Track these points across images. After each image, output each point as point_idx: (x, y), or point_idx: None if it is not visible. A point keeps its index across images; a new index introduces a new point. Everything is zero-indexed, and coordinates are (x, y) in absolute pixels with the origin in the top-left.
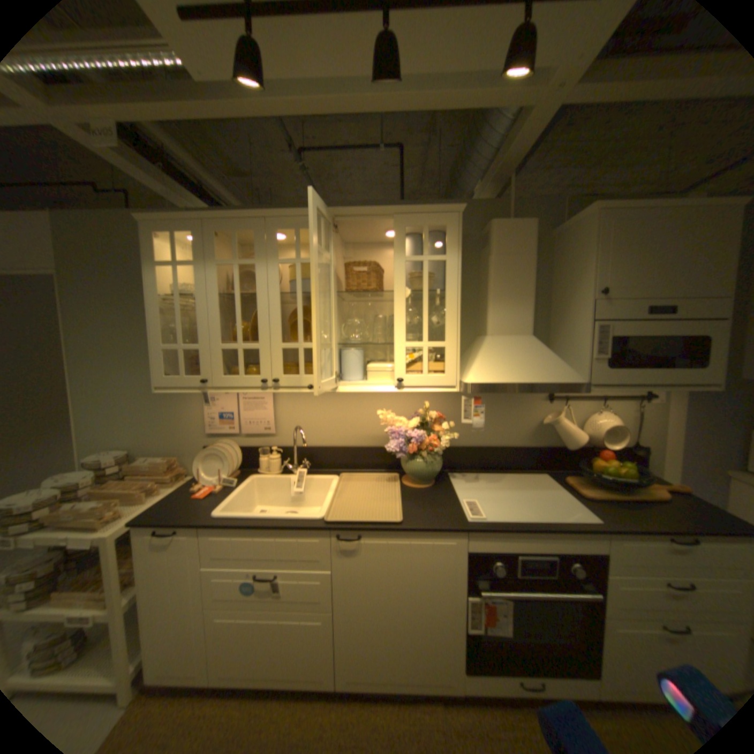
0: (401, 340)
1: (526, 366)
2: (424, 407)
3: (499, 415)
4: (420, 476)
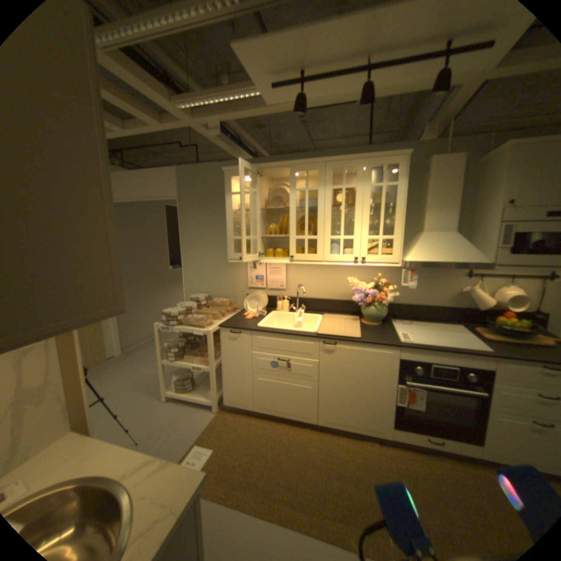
0: (365, 235)
1: (448, 252)
2: (378, 277)
3: (430, 285)
4: (372, 318)
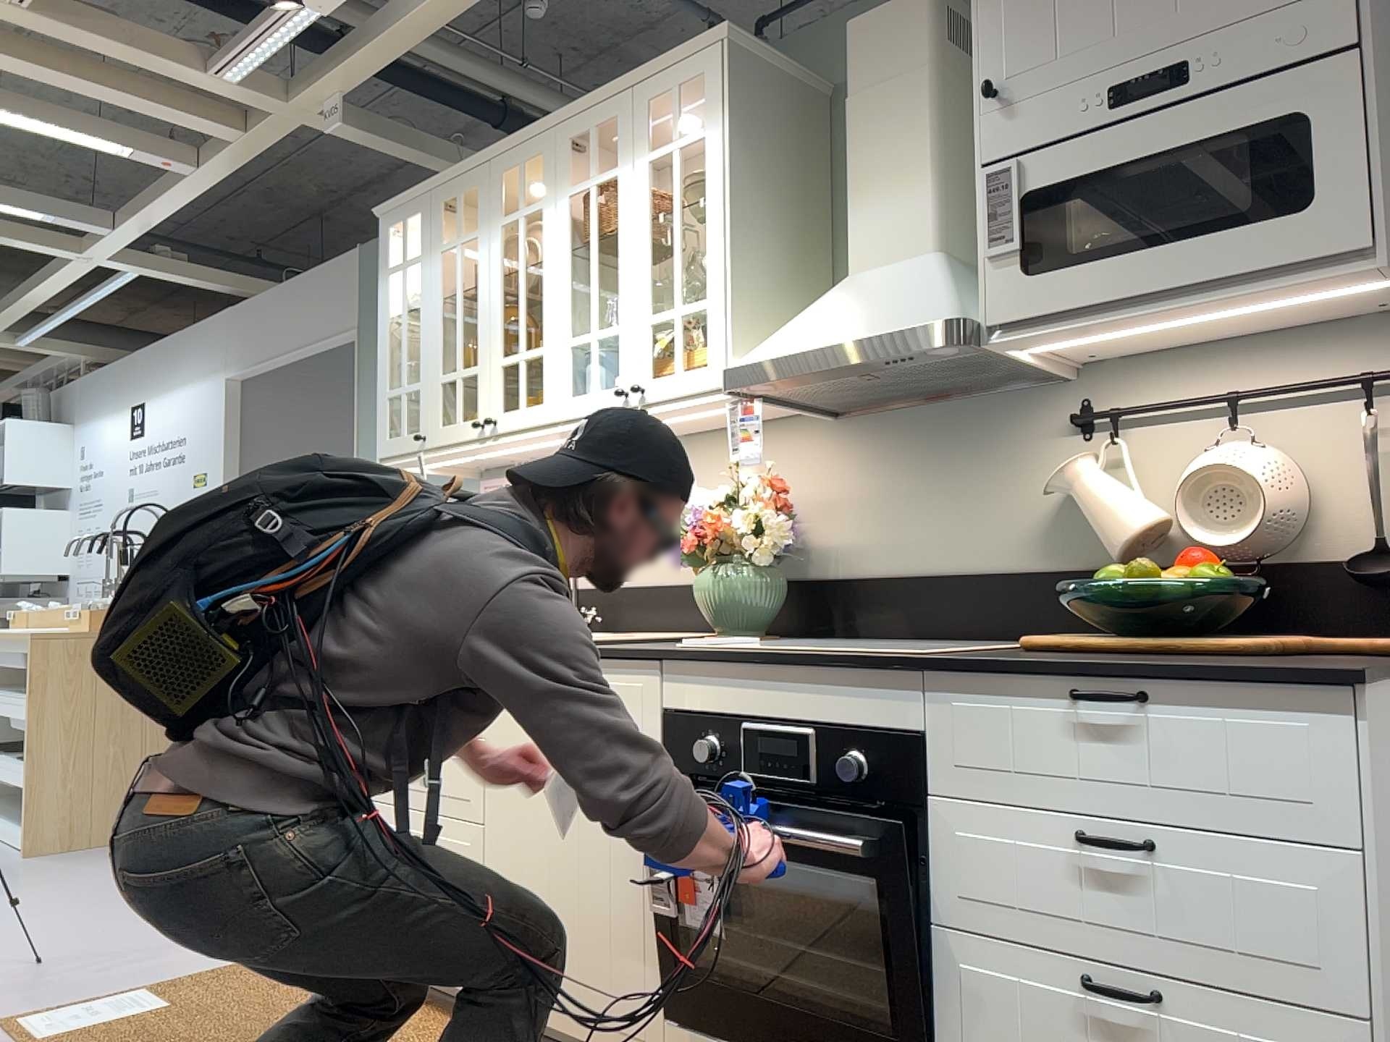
0: (642, 310)
1: (856, 315)
2: (737, 459)
3: (952, 484)
4: (718, 612)
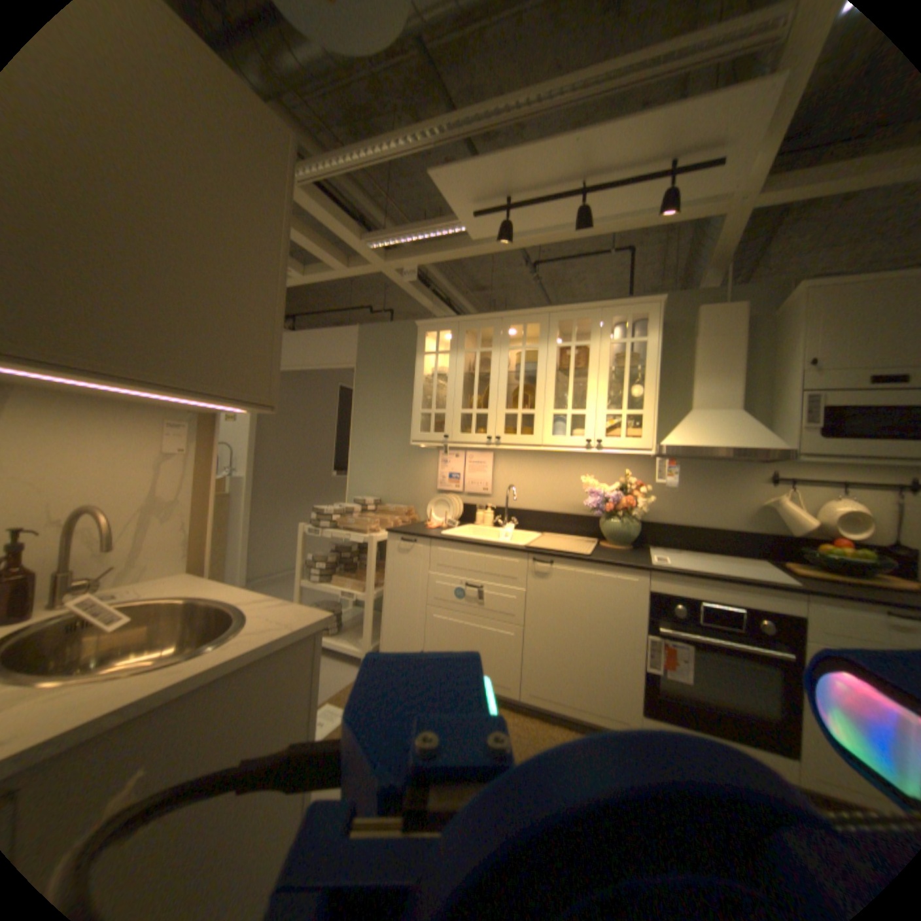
0: (602, 407)
1: (725, 433)
2: (624, 473)
3: (710, 493)
4: (615, 536)
